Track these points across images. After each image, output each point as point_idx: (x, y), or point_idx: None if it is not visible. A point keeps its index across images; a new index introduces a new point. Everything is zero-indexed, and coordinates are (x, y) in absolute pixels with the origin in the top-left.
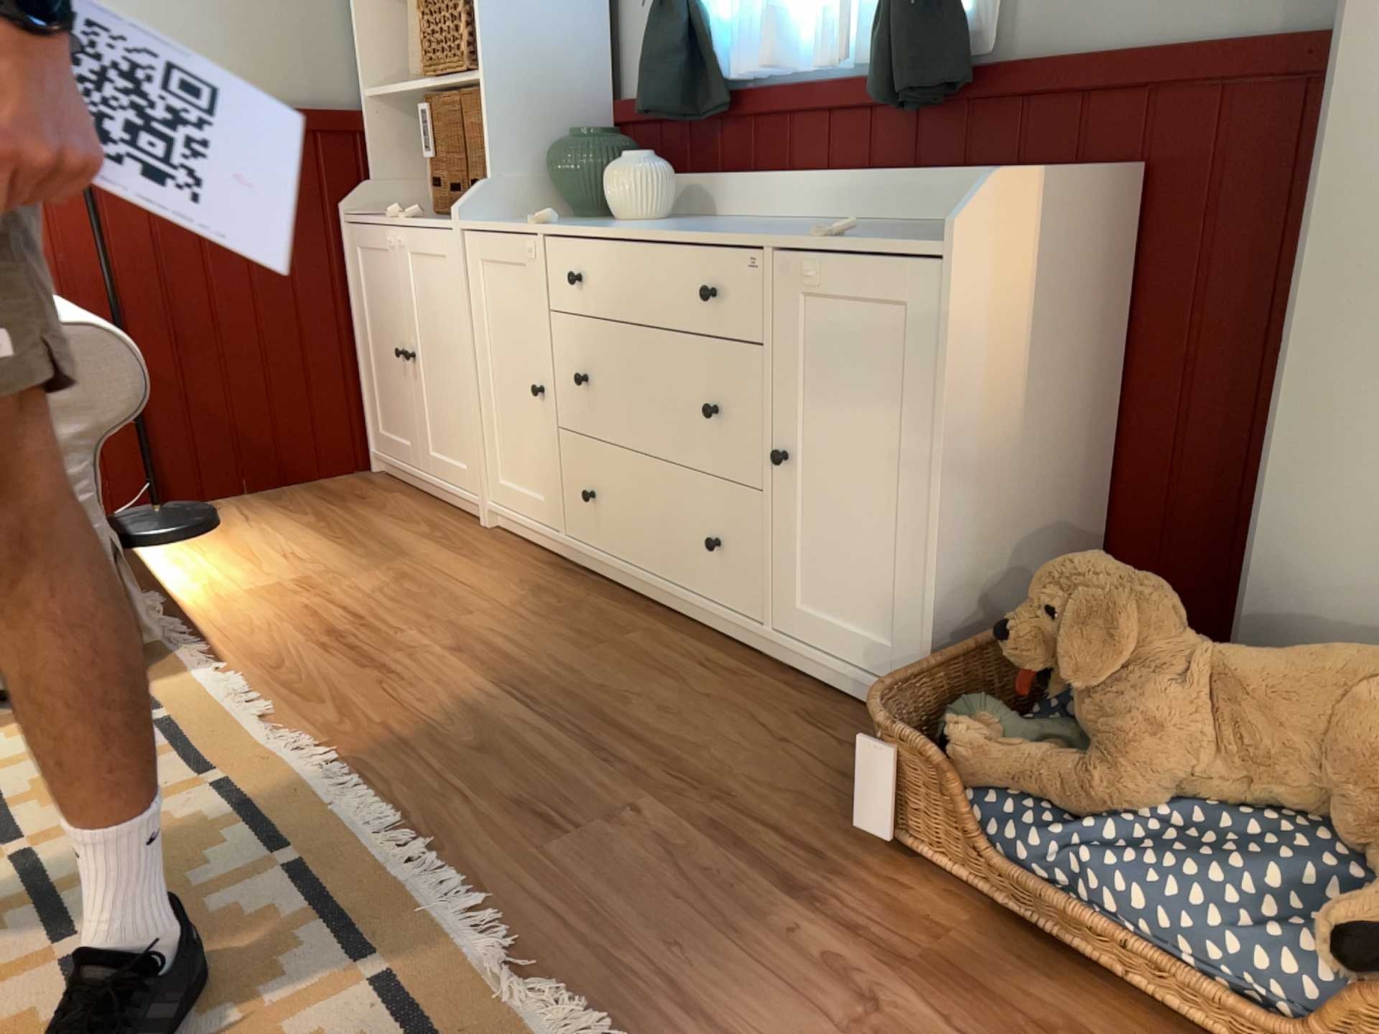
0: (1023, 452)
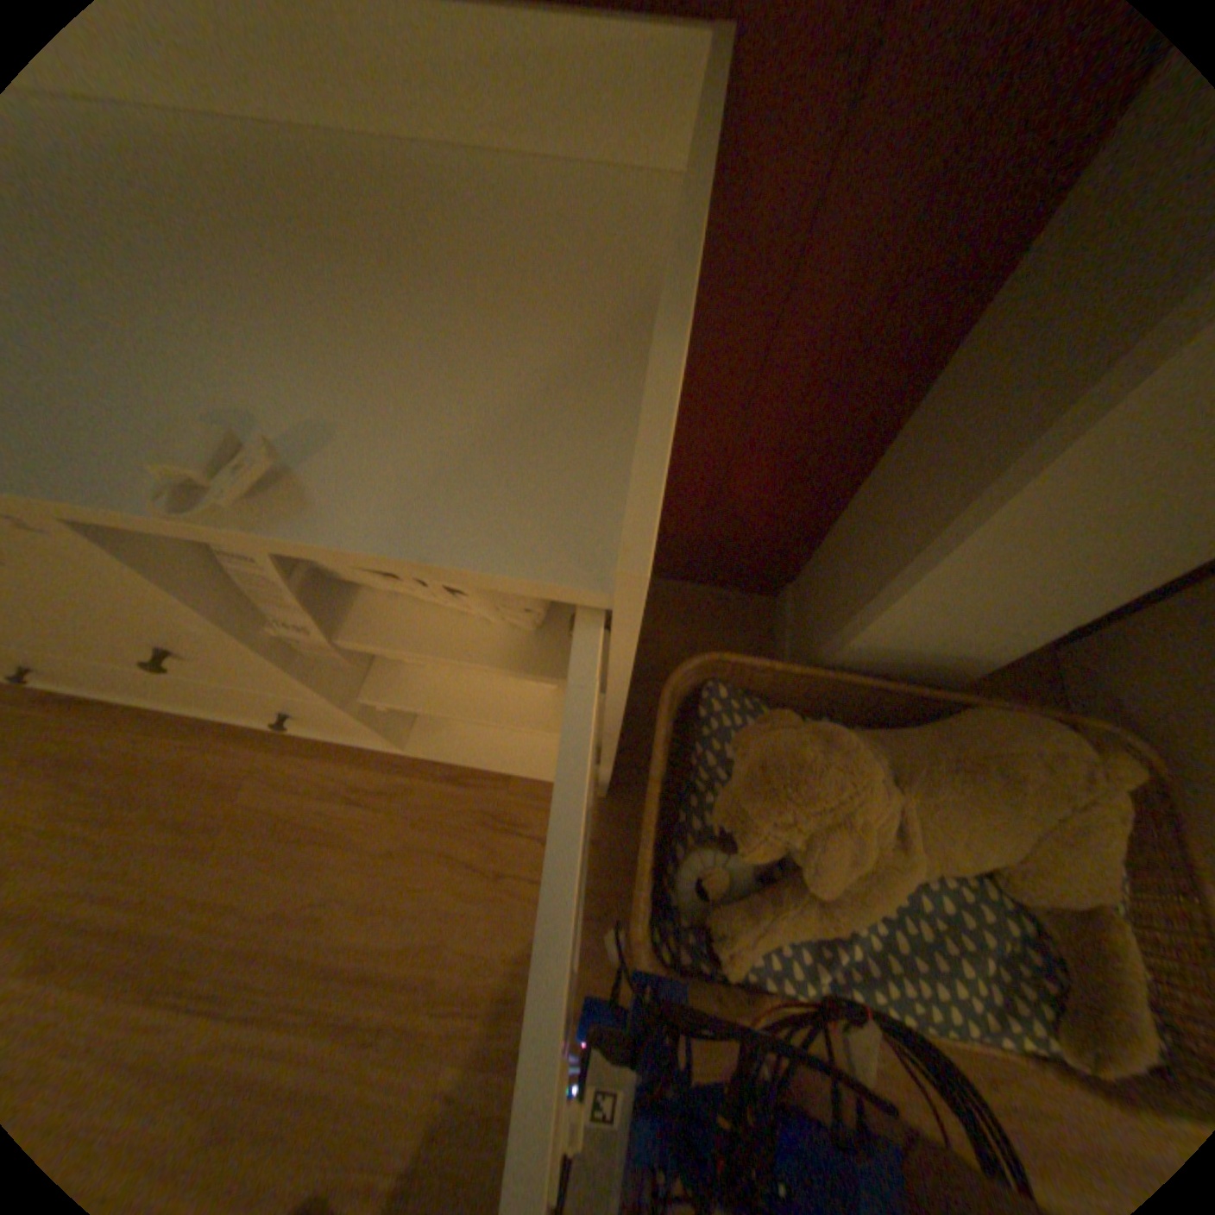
0: None
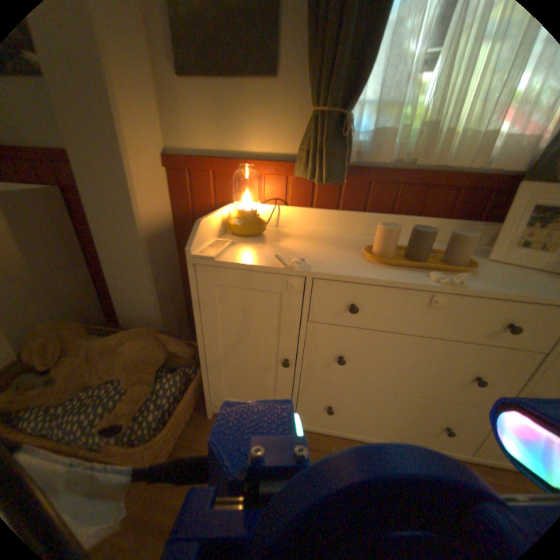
0: (40, 285)
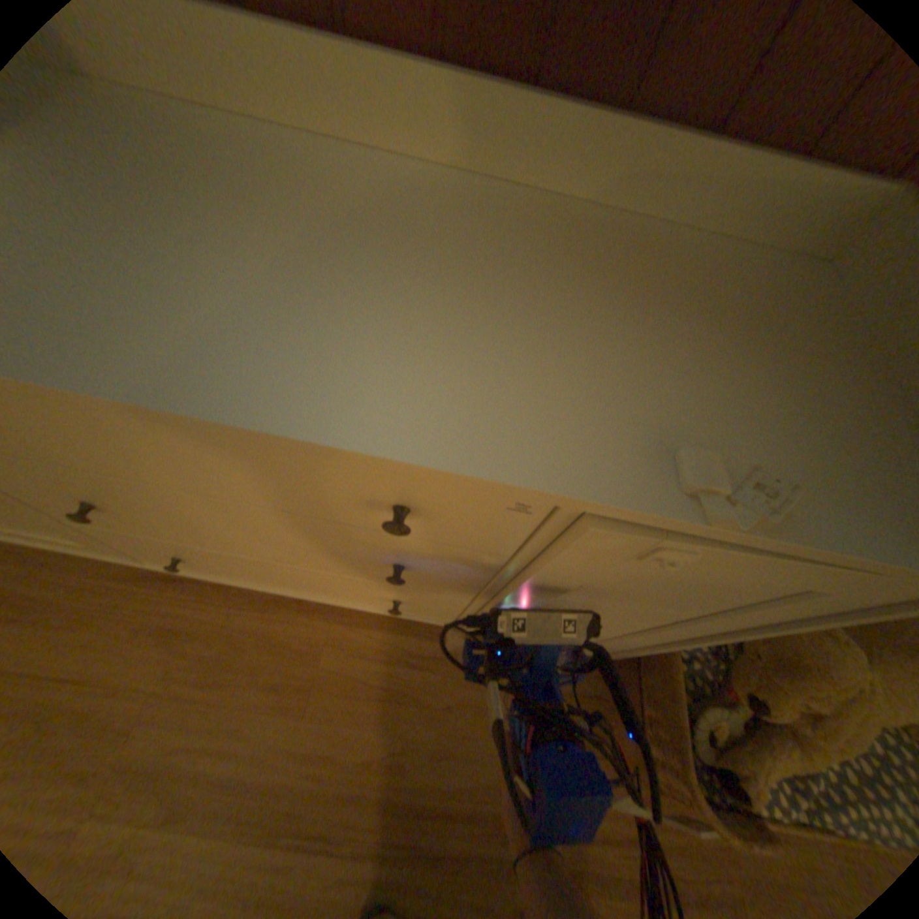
0: None
